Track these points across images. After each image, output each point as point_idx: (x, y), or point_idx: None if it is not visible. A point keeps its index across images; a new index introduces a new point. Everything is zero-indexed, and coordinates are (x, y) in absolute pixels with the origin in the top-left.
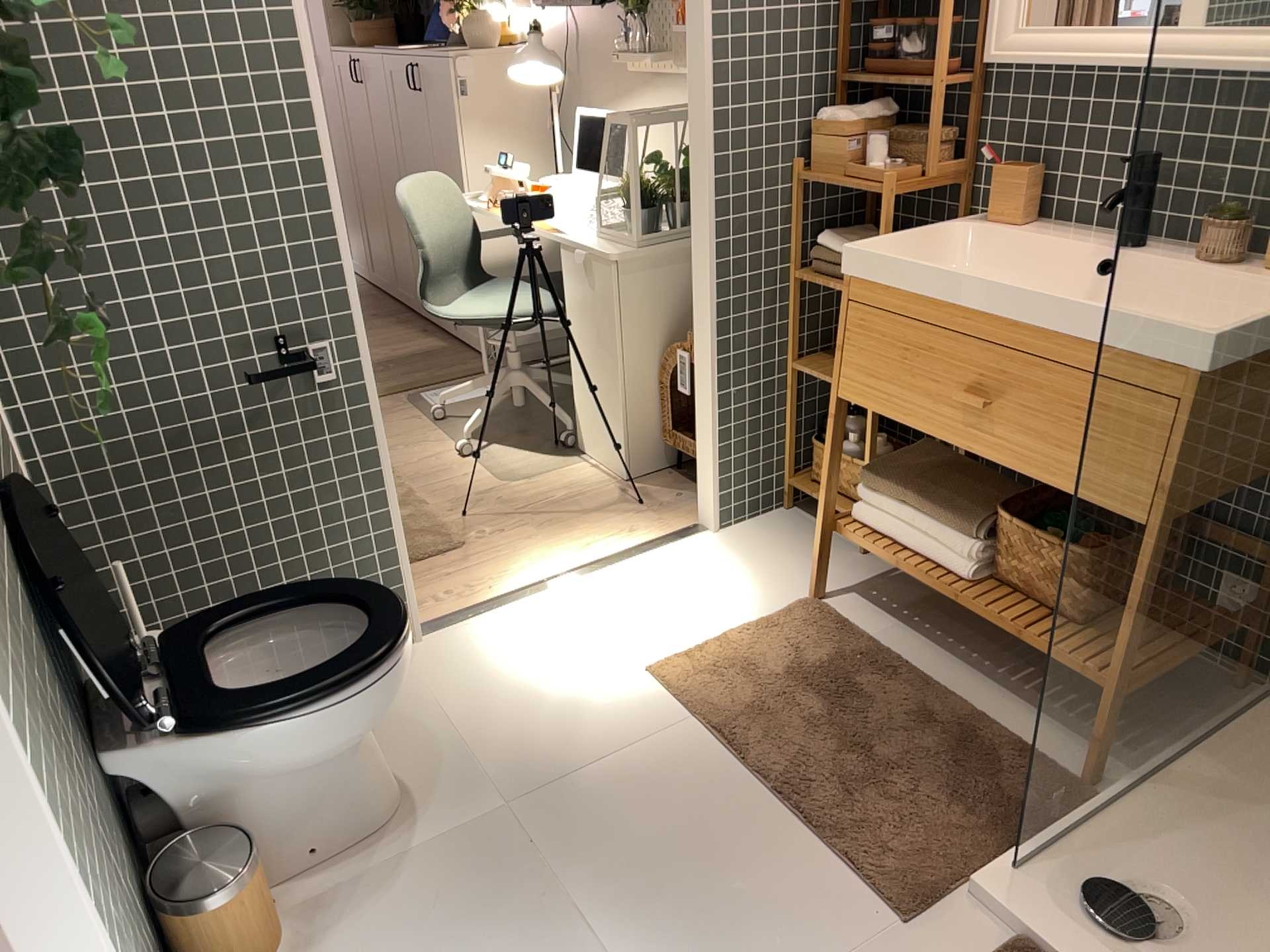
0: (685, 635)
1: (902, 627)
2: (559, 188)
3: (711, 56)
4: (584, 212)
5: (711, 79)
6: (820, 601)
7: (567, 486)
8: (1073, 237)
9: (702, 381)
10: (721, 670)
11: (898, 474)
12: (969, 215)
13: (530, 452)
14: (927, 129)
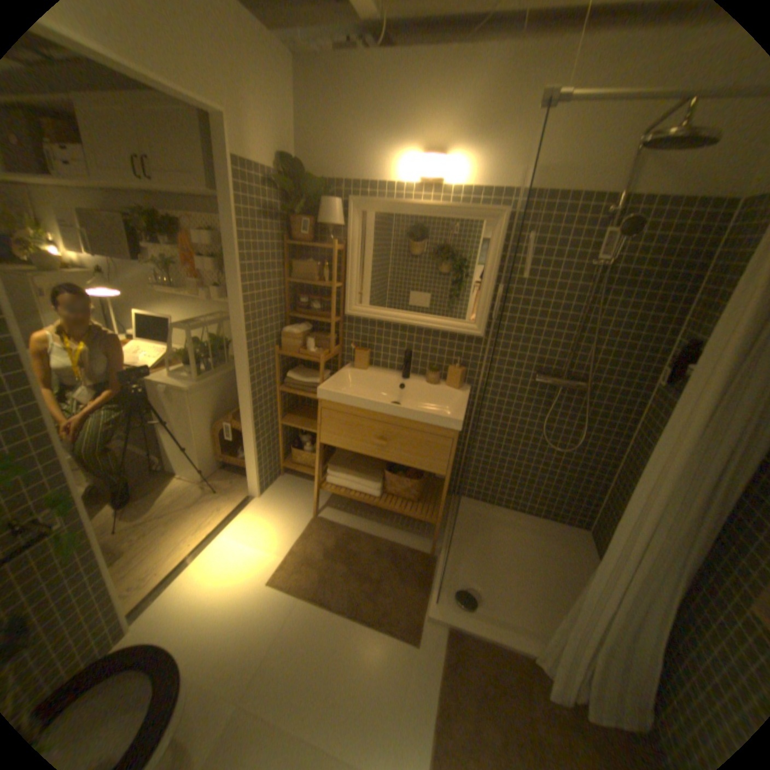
0: (274, 558)
1: (352, 517)
2: (130, 349)
3: (244, 311)
4: (159, 366)
5: (244, 321)
6: (318, 517)
7: (170, 495)
8: (384, 373)
9: (248, 440)
10: (298, 568)
11: (339, 462)
12: (342, 363)
13: (138, 481)
14: (322, 332)
